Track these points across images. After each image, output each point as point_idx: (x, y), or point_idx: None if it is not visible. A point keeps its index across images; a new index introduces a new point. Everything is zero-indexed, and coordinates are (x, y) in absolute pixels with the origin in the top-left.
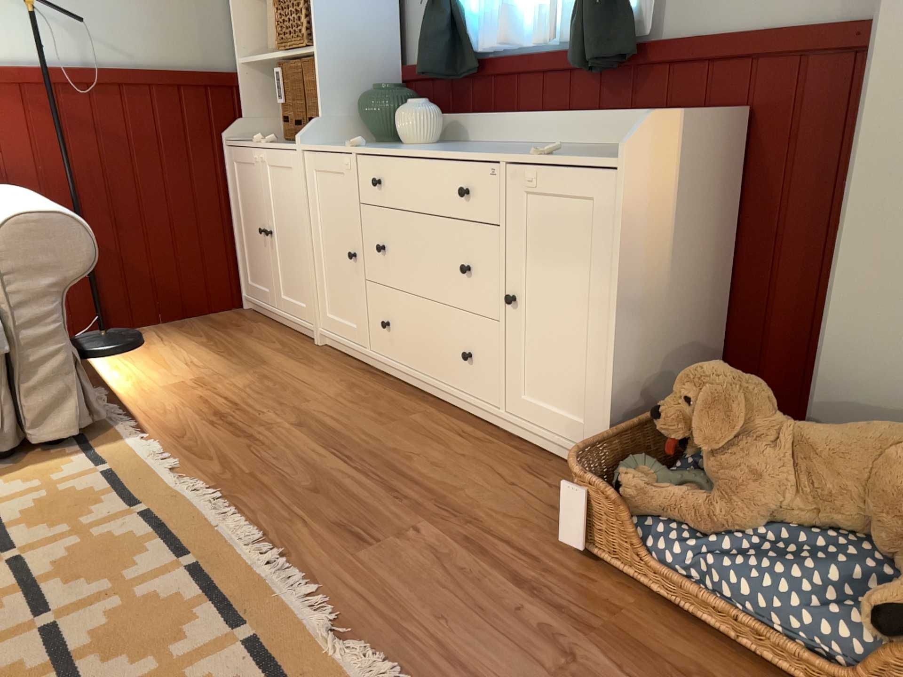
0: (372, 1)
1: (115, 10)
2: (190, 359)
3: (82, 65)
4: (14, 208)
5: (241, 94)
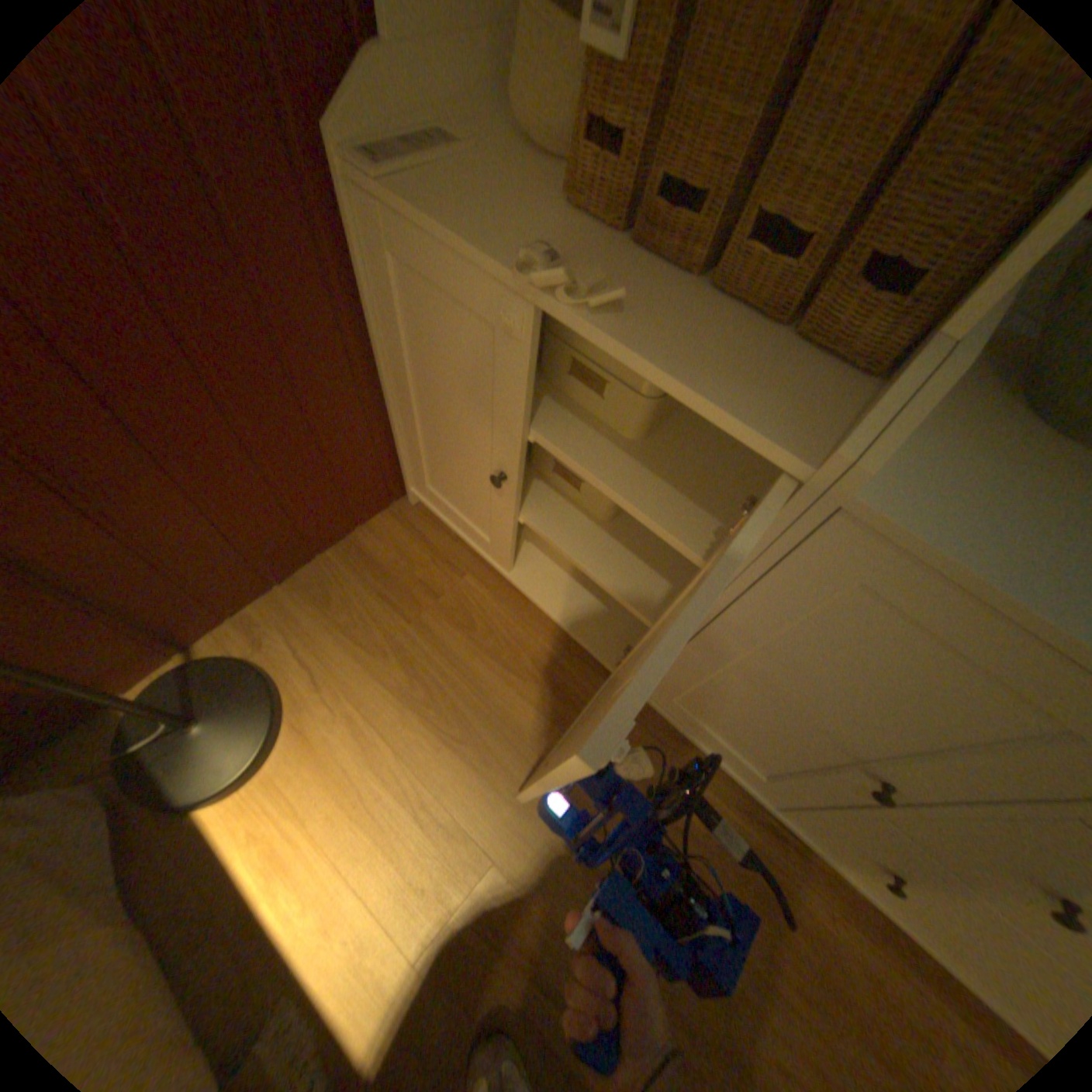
0: None
1: None
2: (413, 788)
3: None
4: None
5: None
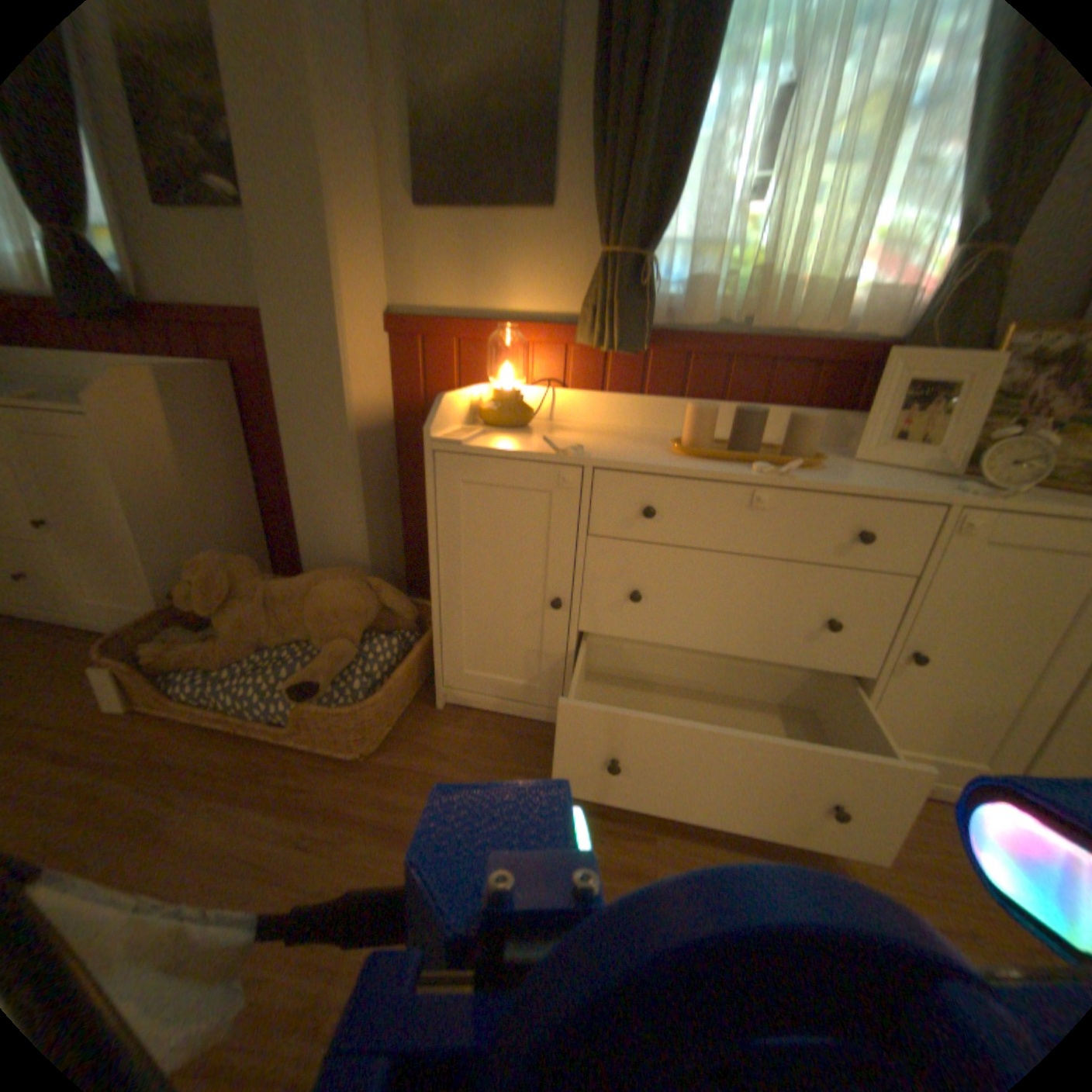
0: None
1: None
2: None
3: None
4: None
5: None
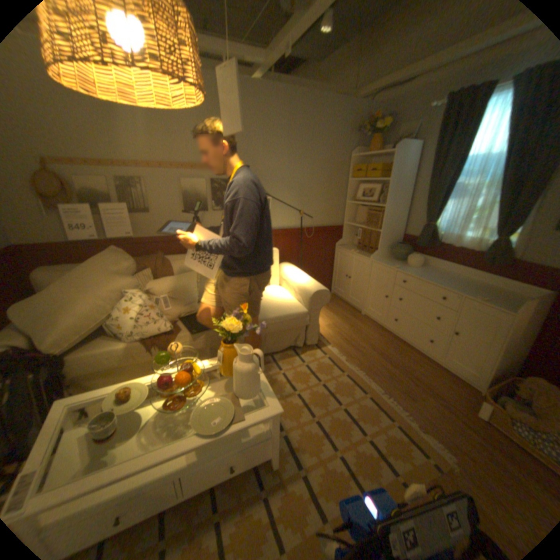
0: (401, 215)
1: (316, 209)
2: (326, 314)
3: (305, 225)
4: (309, 284)
5: (343, 231)
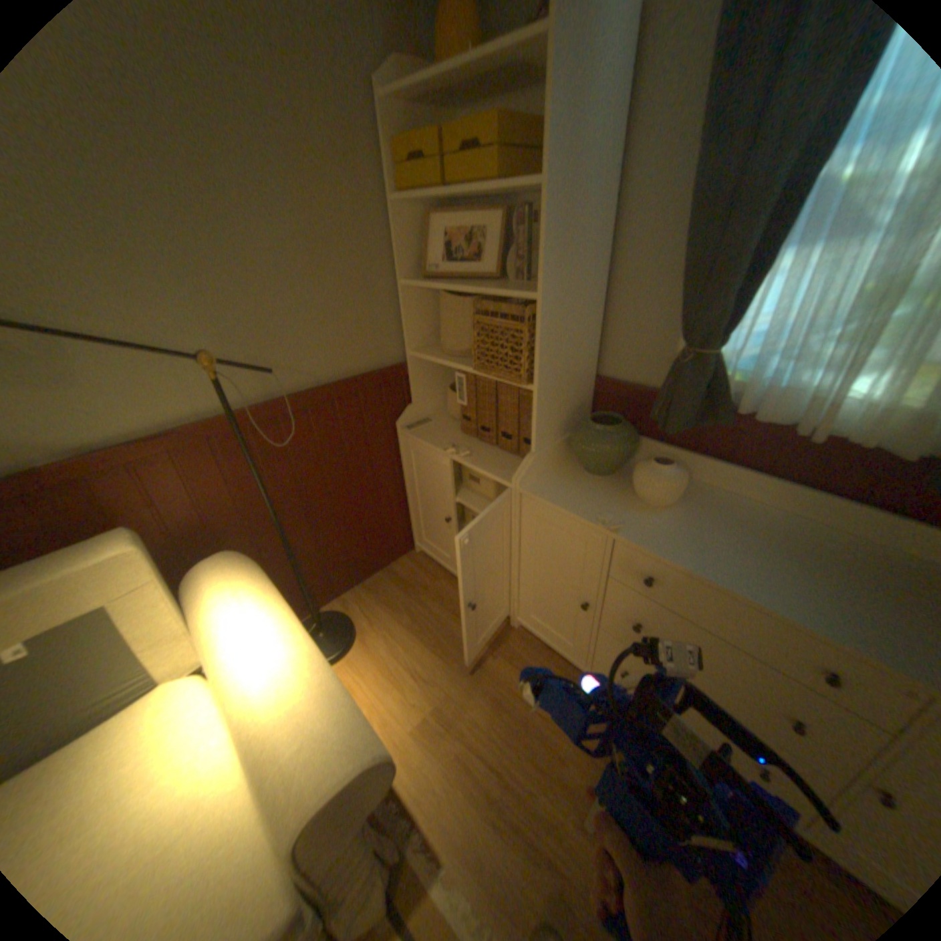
0: (587, 319)
1: (291, 326)
2: (411, 664)
3: (264, 394)
4: (285, 737)
5: (411, 379)
